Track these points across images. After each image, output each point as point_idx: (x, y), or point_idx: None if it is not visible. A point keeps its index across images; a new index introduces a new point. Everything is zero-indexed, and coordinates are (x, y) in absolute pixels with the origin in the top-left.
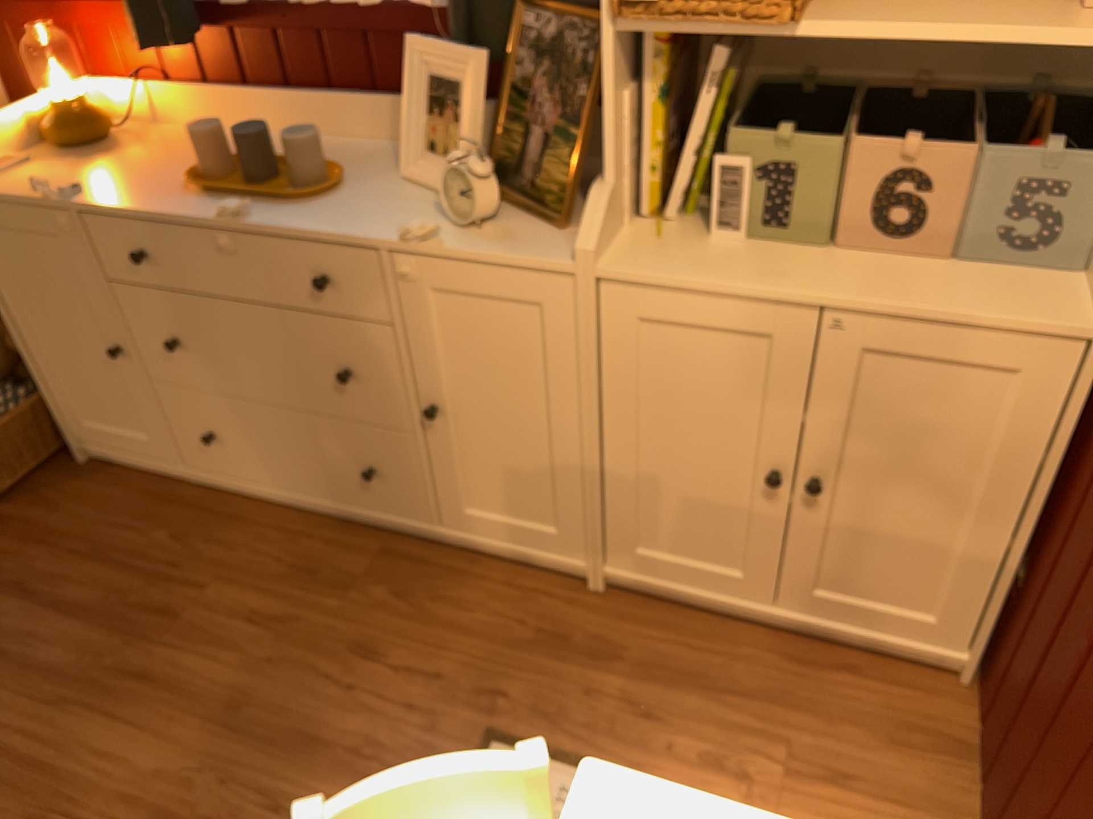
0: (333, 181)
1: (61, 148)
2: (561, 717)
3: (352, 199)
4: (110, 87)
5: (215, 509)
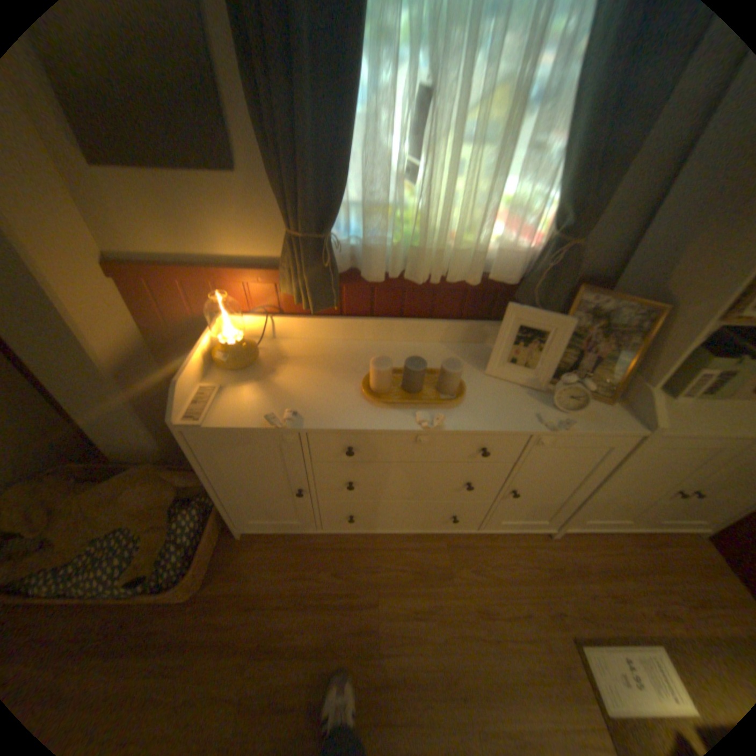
0: (462, 387)
1: (234, 372)
2: (593, 619)
3: (479, 398)
4: (244, 322)
5: (344, 548)
